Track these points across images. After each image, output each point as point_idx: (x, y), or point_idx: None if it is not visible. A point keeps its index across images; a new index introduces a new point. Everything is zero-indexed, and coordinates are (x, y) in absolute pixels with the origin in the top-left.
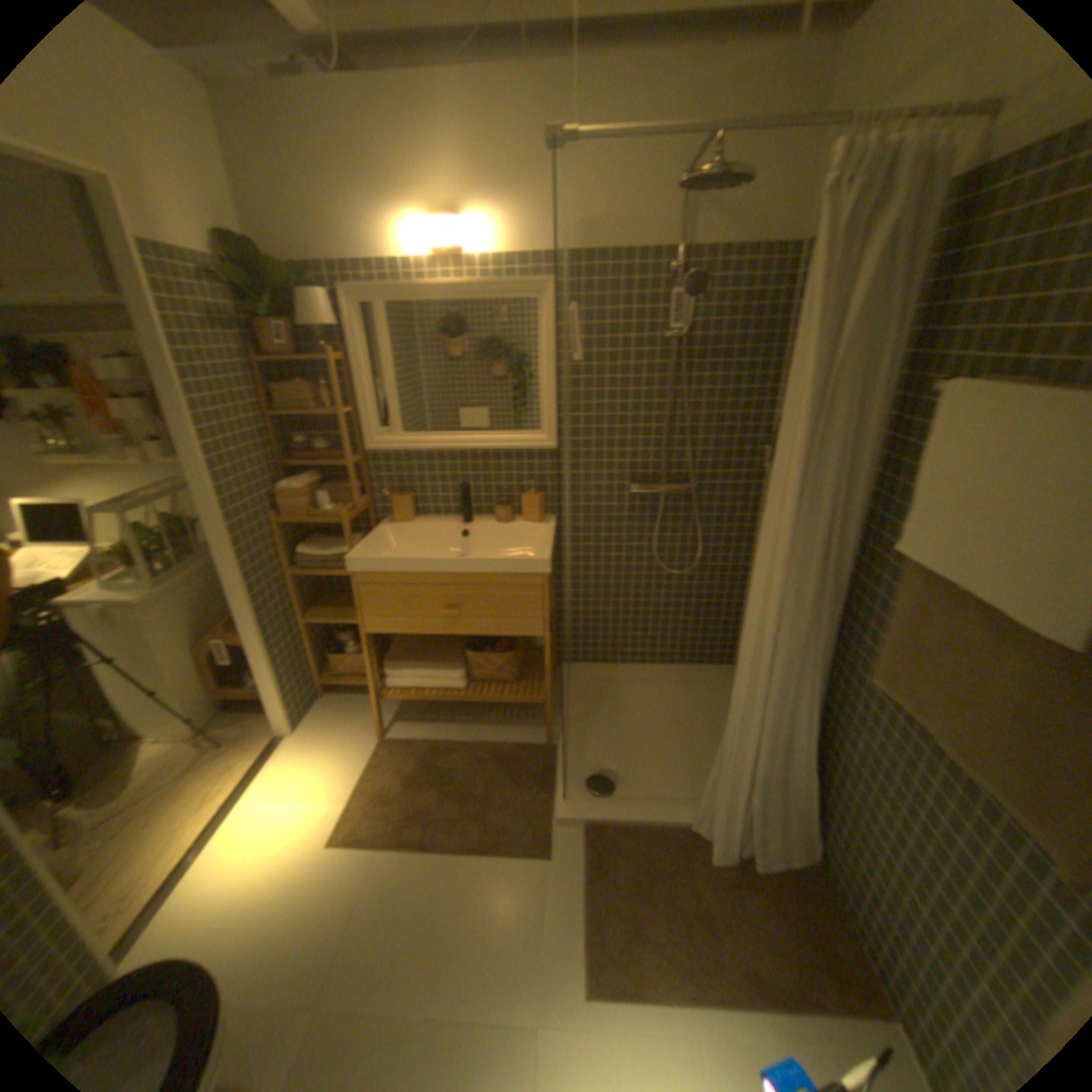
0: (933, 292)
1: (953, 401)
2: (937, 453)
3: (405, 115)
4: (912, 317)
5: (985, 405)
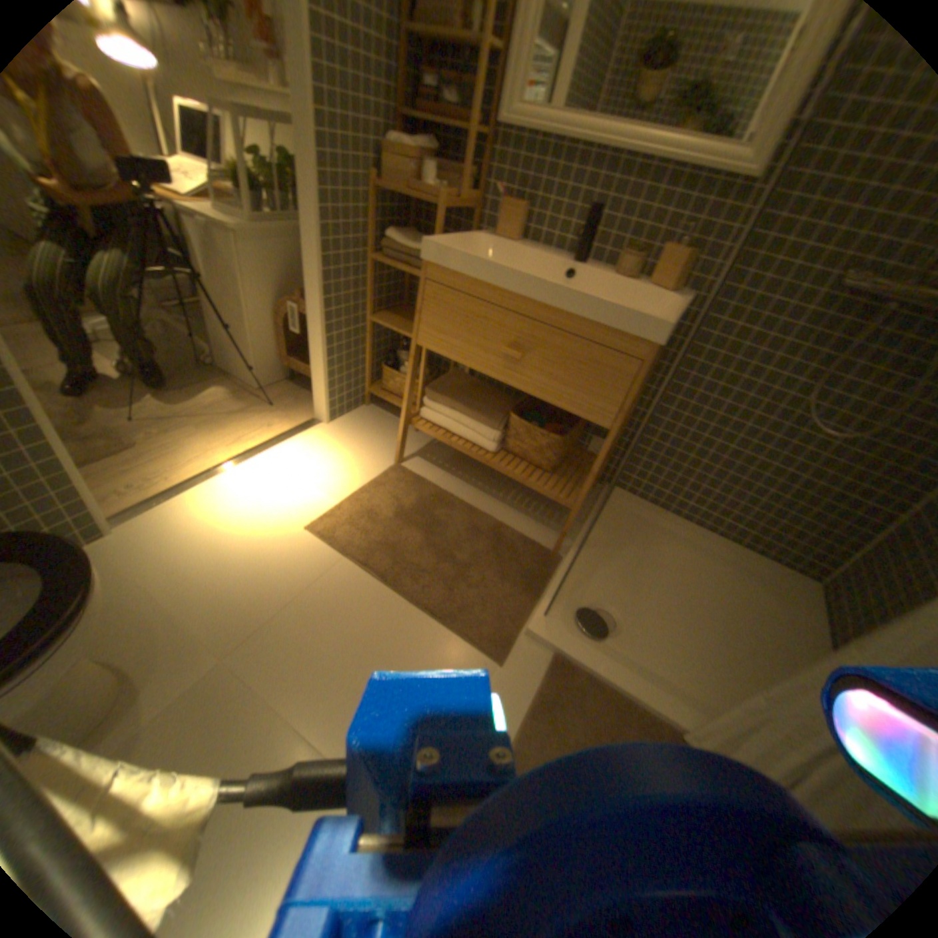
0: None
1: None
2: None
3: None
4: None
5: None
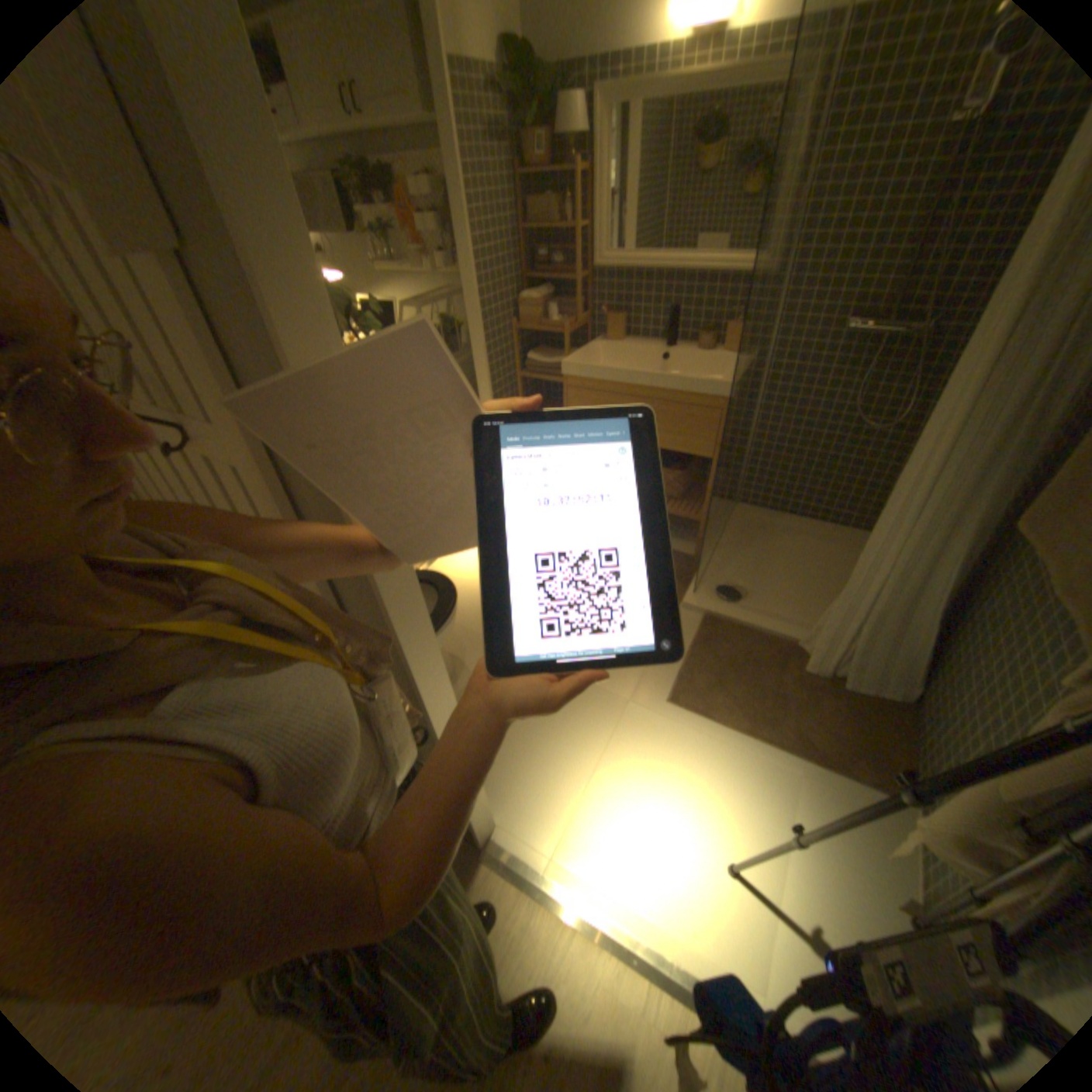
0: None
1: None
2: None
3: None
4: None
5: None
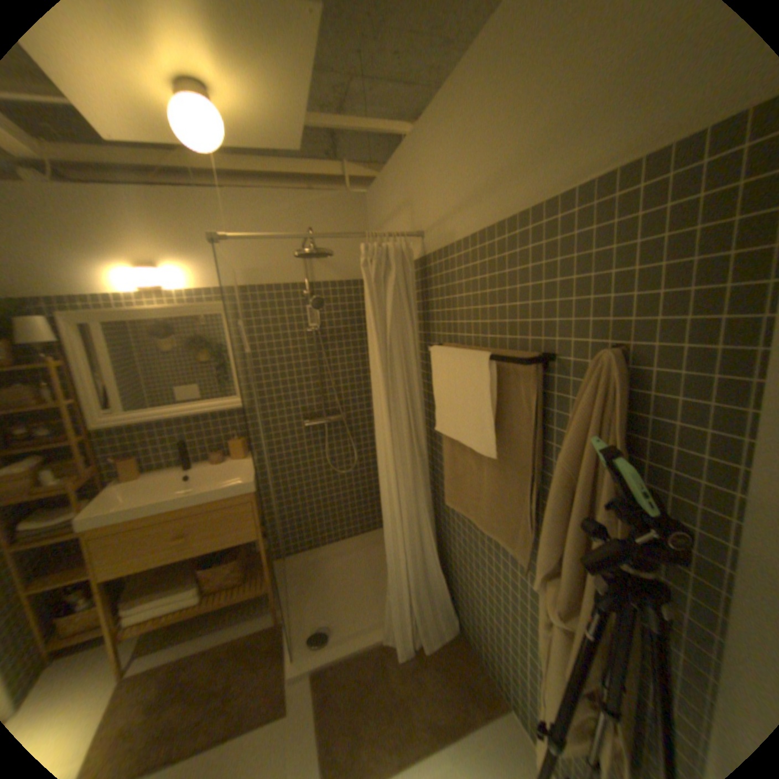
0: (421, 307)
1: (433, 356)
2: (434, 380)
3: (106, 209)
4: (417, 318)
5: (442, 357)
